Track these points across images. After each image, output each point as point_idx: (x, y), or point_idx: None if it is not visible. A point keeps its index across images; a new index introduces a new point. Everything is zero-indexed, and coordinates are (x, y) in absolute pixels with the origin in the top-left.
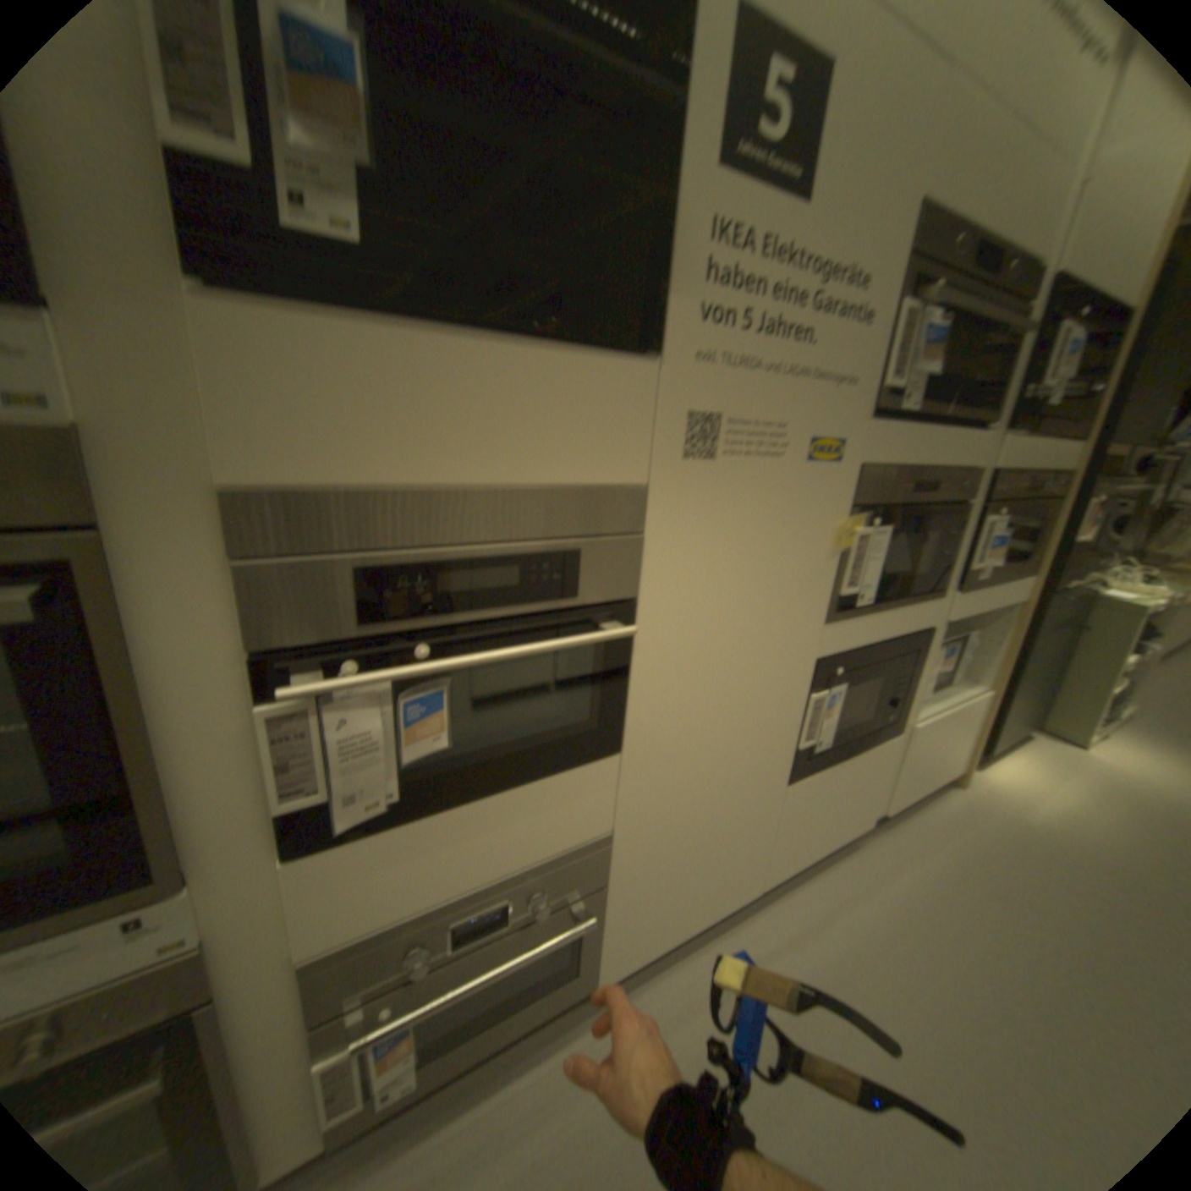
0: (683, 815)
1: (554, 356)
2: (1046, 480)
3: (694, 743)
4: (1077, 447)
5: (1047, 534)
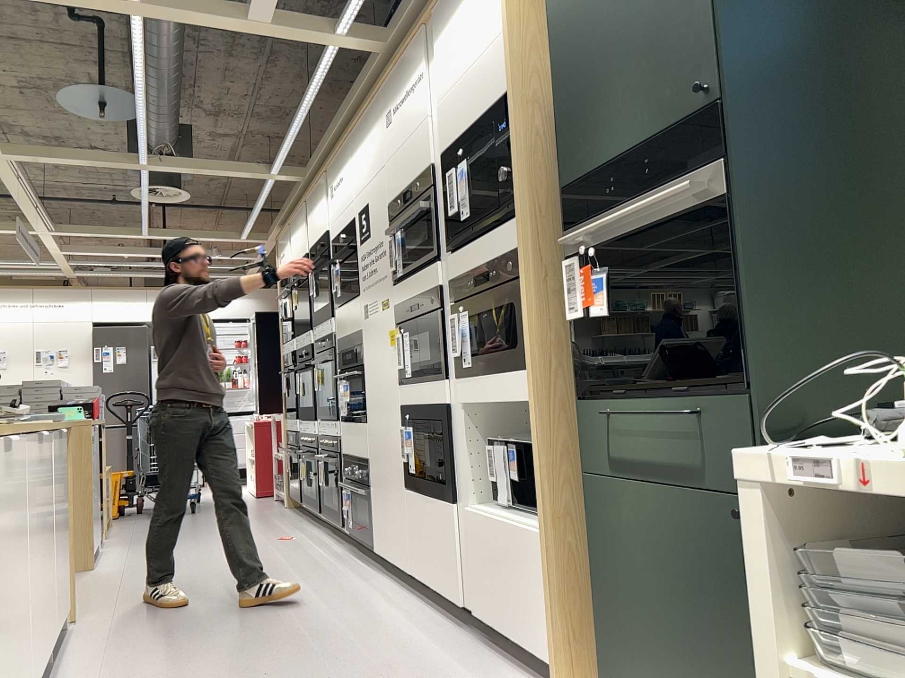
0: (379, 470)
1: (350, 304)
2: (488, 273)
3: (377, 433)
4: (510, 228)
5: (521, 320)
